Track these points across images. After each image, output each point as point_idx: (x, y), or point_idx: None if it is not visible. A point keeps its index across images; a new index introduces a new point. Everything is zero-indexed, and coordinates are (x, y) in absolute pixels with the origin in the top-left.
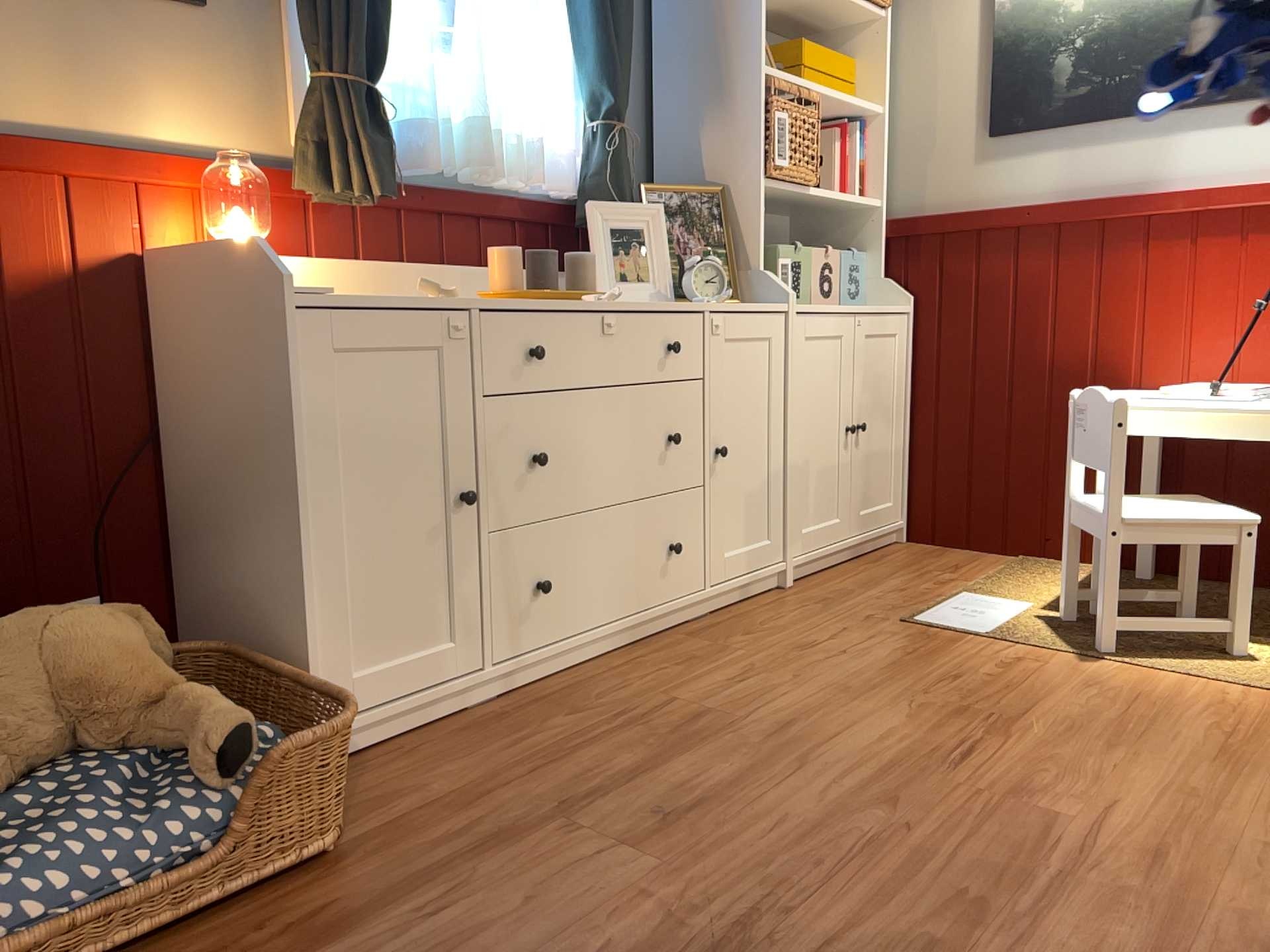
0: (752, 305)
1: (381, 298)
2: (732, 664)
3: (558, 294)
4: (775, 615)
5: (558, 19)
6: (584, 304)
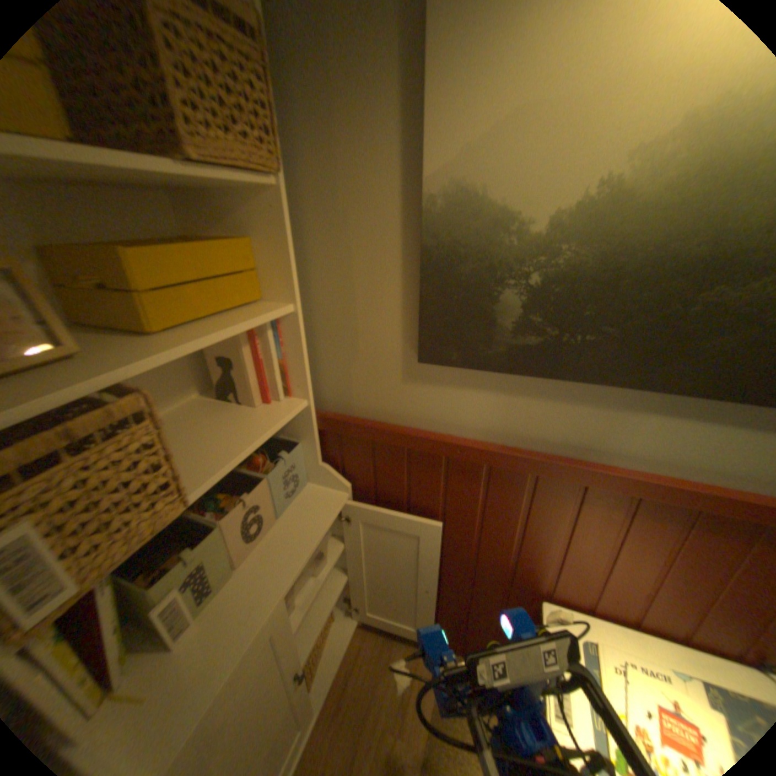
0: None
1: None
2: None
3: None
4: None
5: None
6: None
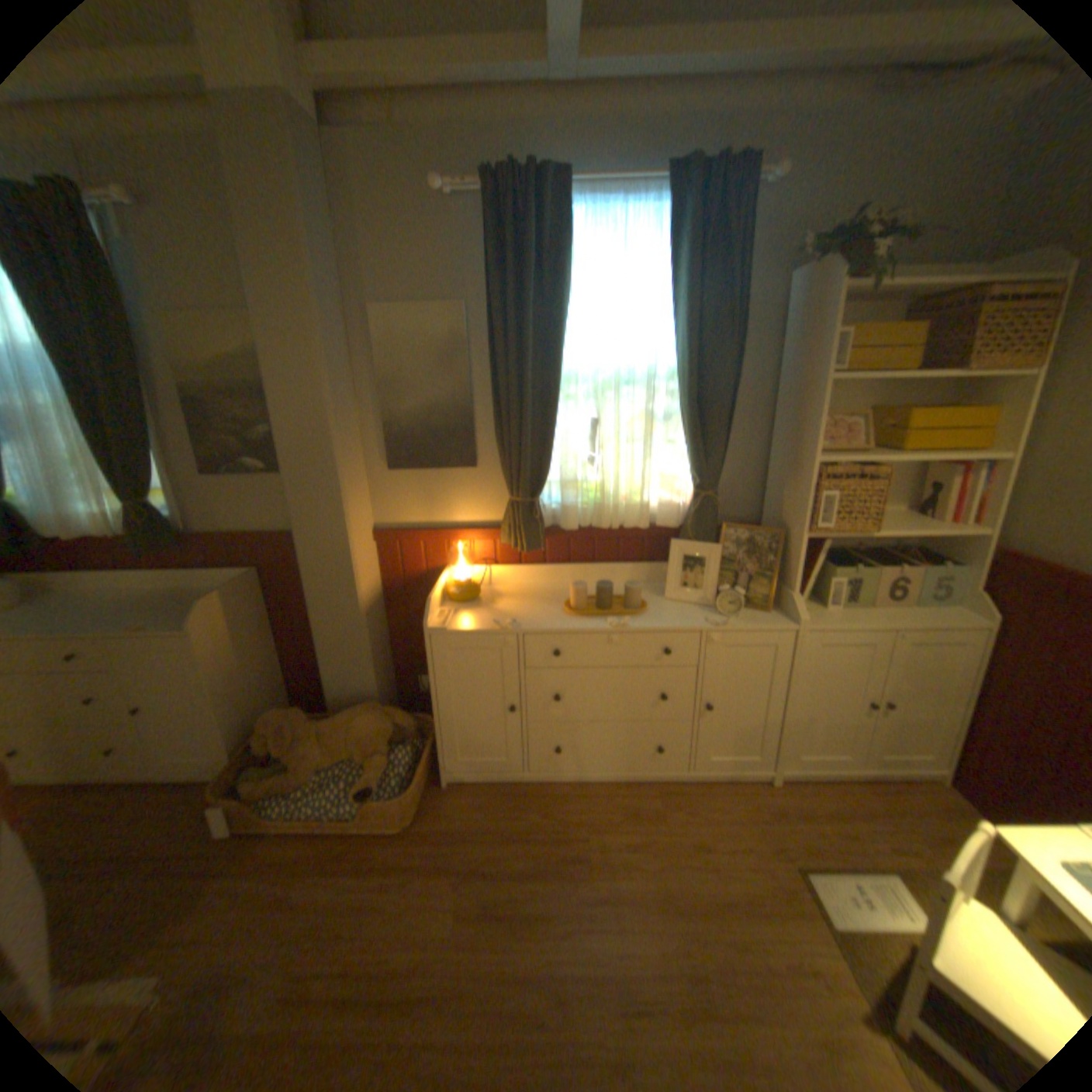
0: (771, 620)
1: (480, 624)
2: (647, 836)
3: (597, 614)
4: (729, 810)
5: (675, 429)
6: (599, 628)
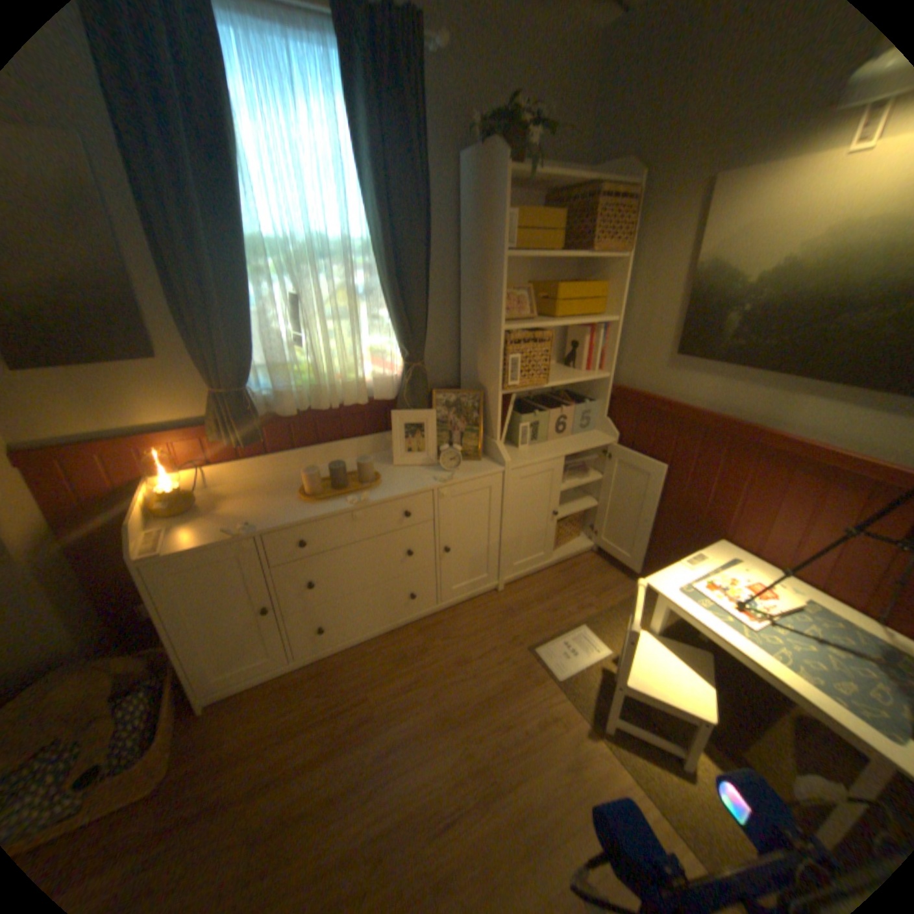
0: (483, 467)
1: (205, 536)
2: (415, 671)
3: (336, 495)
4: (471, 621)
5: (379, 303)
6: (341, 508)
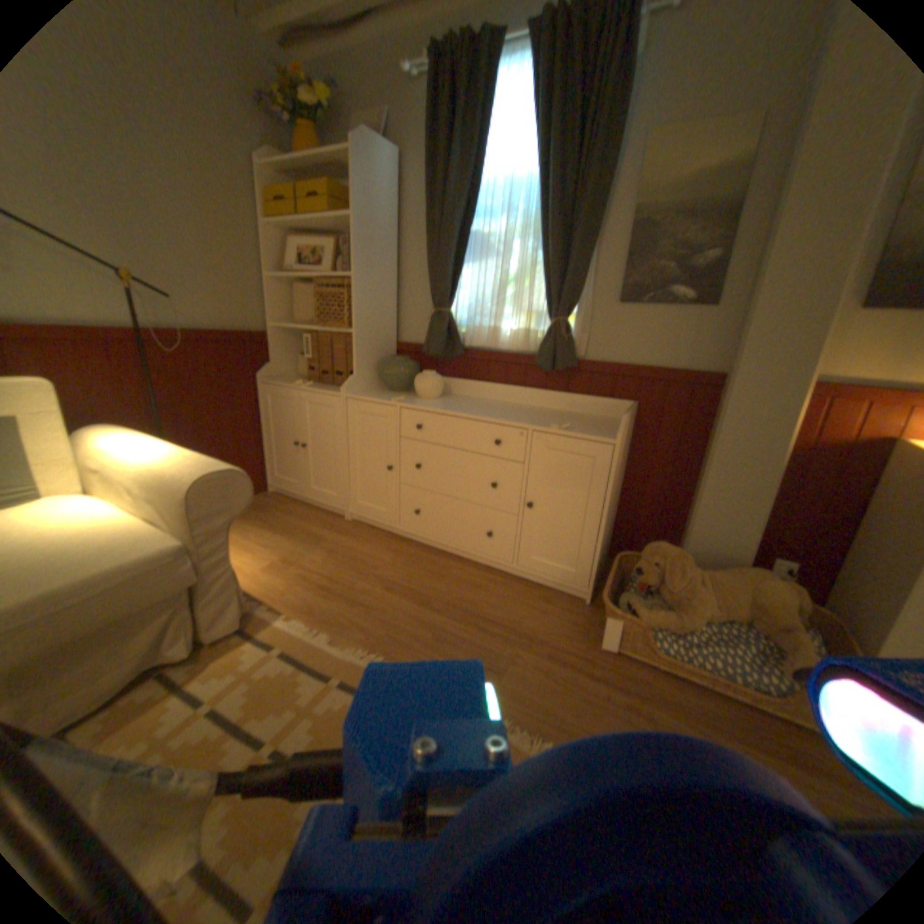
0: None
1: None
2: None
3: None
4: None
5: None
6: None
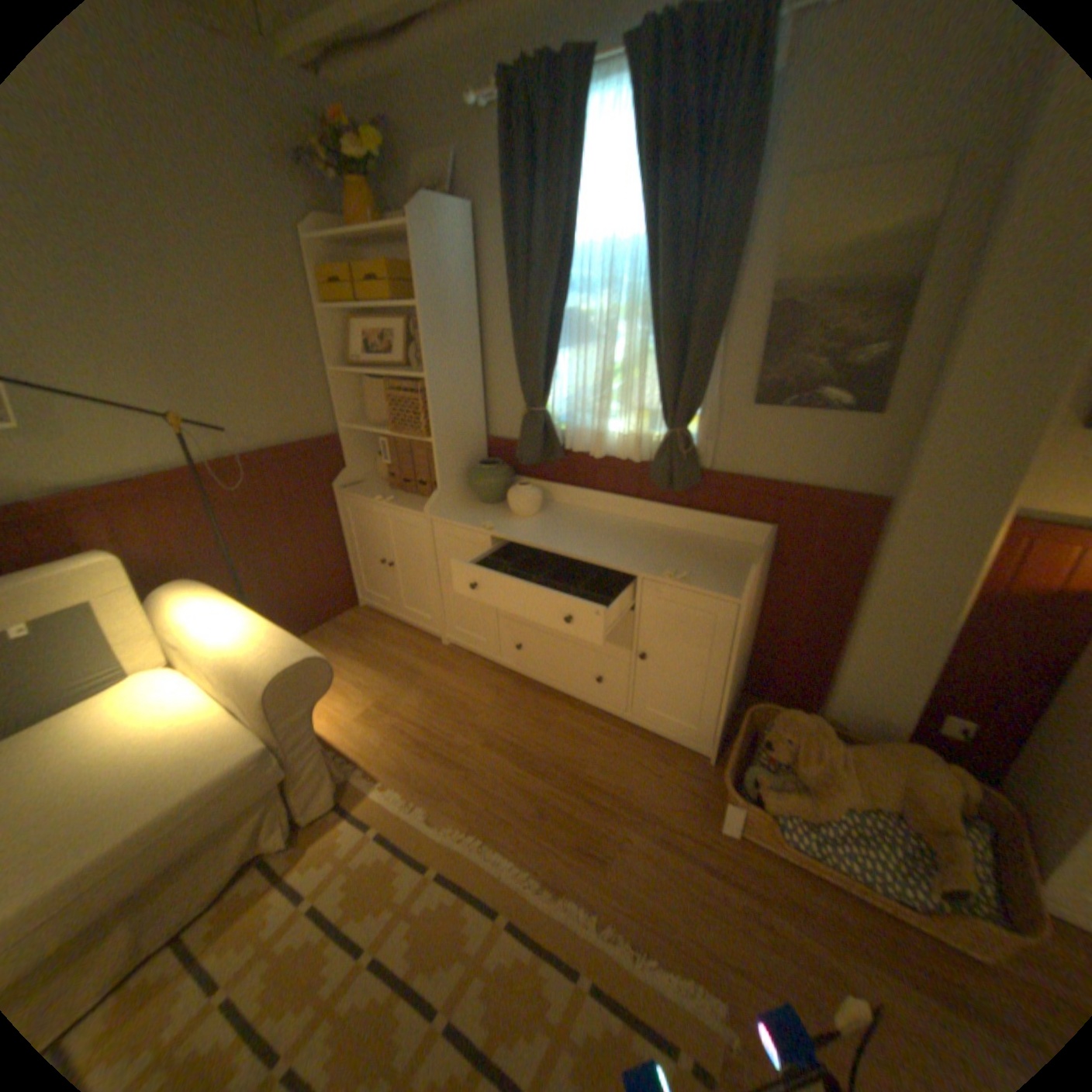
0: None
1: None
2: None
3: None
4: None
5: None
6: None
